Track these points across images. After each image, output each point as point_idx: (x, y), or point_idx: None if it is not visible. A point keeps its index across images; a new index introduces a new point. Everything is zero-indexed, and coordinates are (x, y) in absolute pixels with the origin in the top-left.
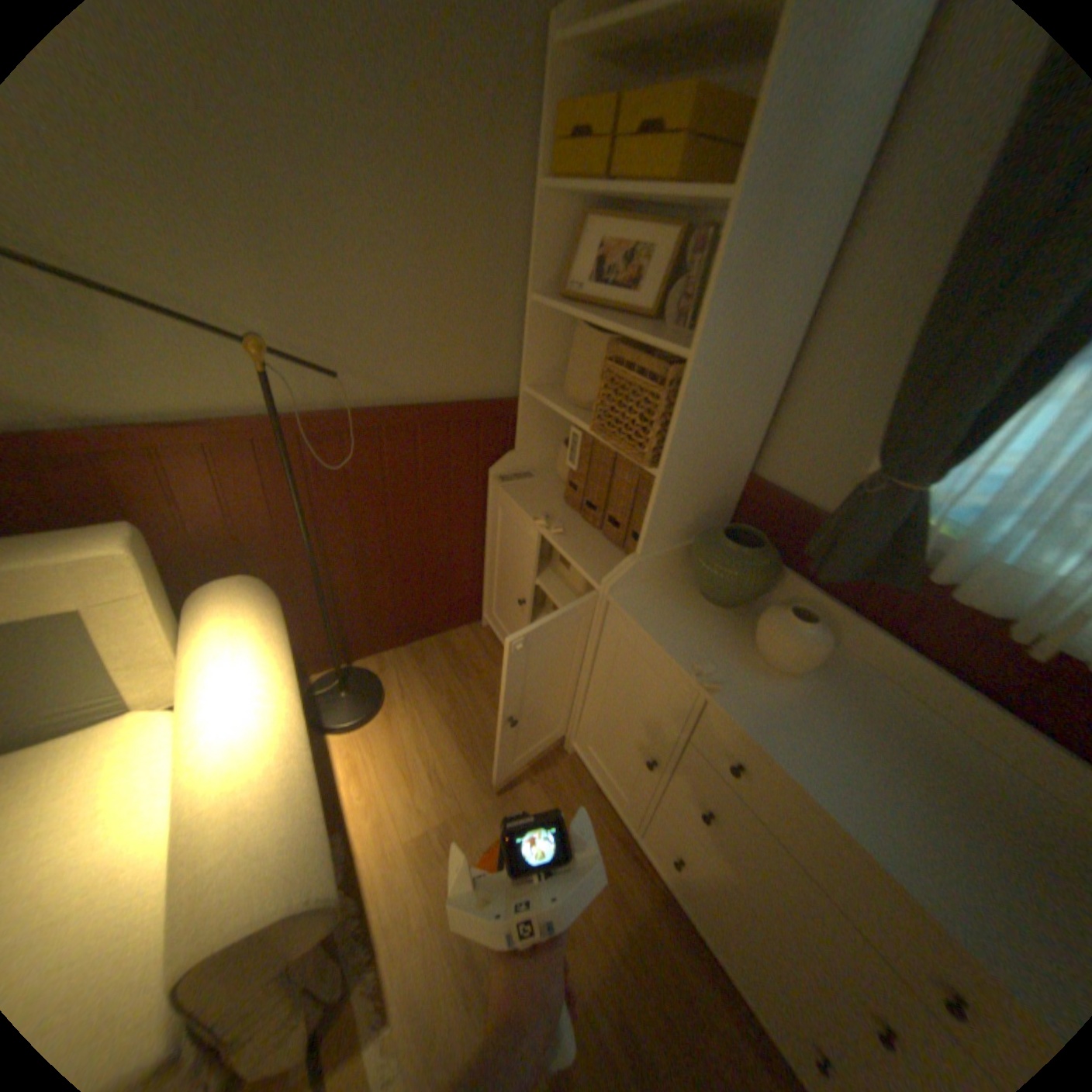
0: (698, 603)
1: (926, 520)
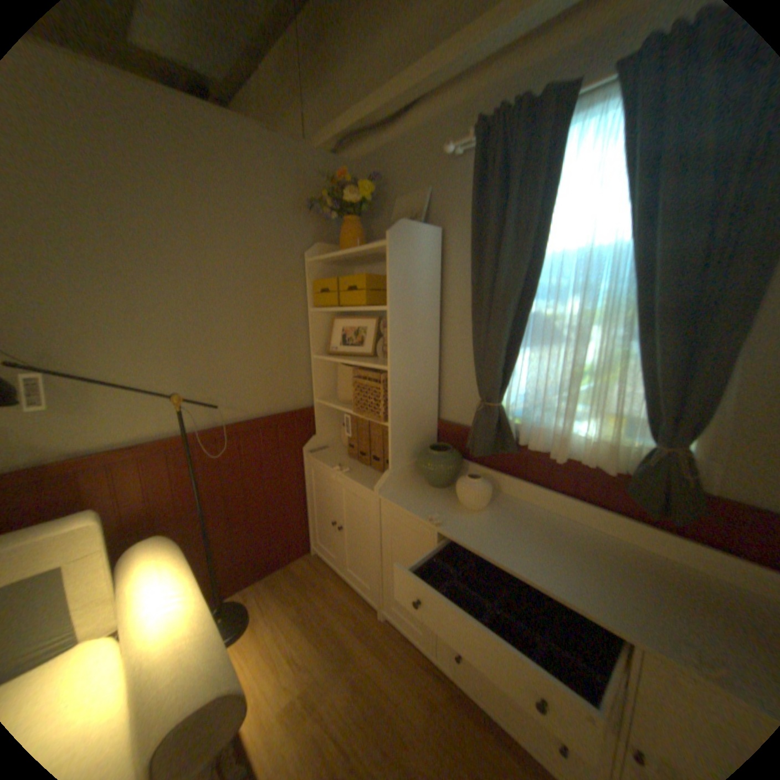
0: (427, 489)
1: (505, 418)
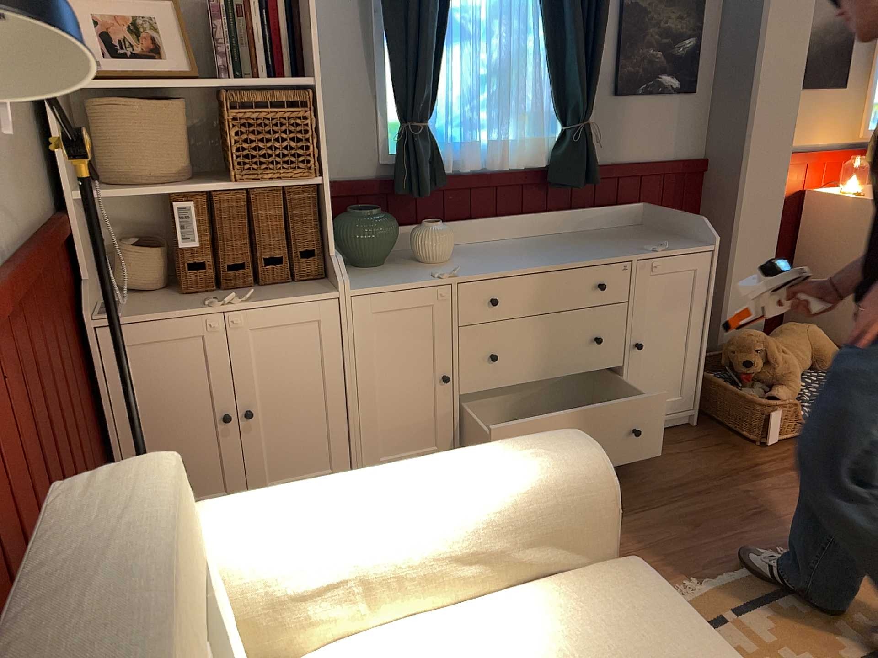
0: (372, 270)
1: (433, 142)
